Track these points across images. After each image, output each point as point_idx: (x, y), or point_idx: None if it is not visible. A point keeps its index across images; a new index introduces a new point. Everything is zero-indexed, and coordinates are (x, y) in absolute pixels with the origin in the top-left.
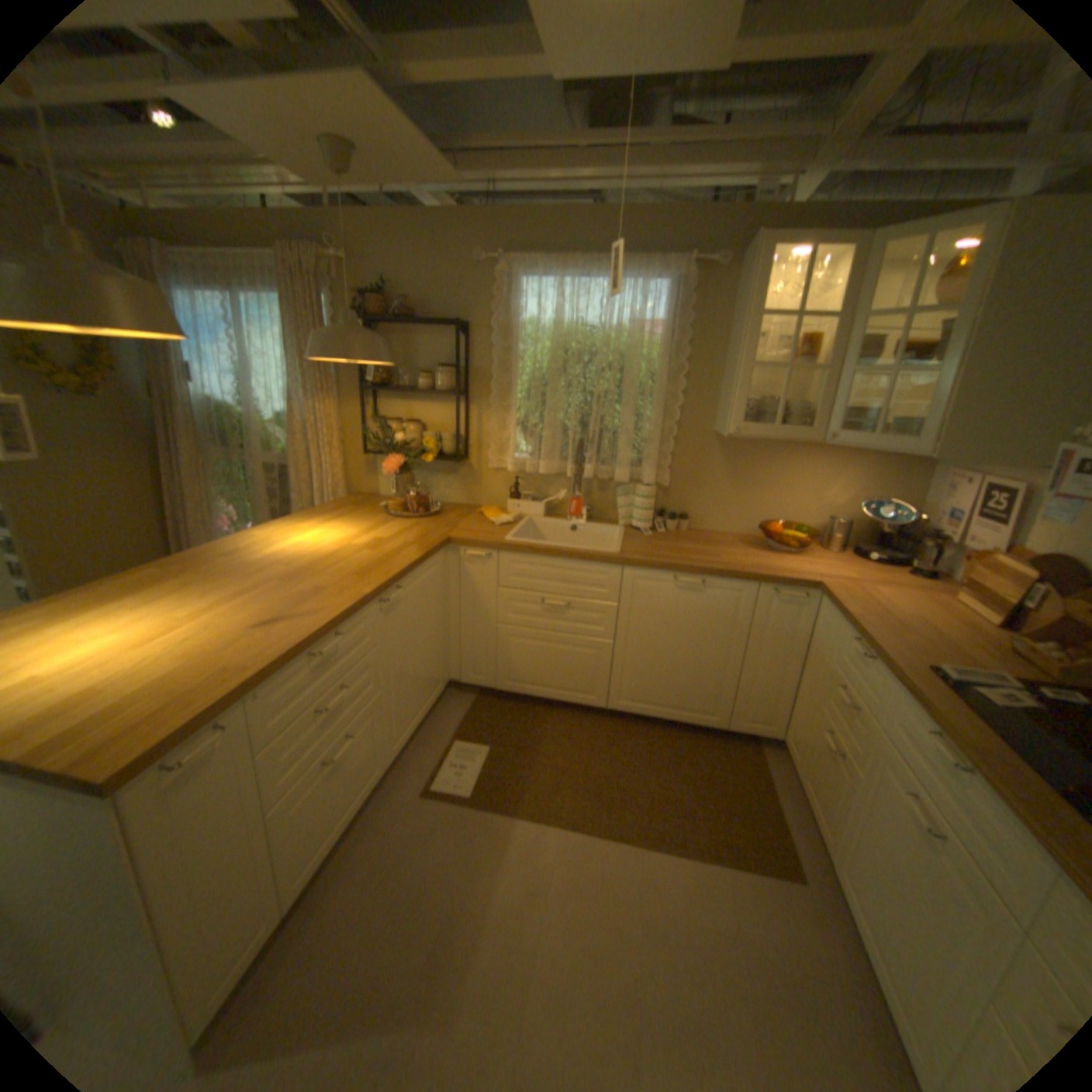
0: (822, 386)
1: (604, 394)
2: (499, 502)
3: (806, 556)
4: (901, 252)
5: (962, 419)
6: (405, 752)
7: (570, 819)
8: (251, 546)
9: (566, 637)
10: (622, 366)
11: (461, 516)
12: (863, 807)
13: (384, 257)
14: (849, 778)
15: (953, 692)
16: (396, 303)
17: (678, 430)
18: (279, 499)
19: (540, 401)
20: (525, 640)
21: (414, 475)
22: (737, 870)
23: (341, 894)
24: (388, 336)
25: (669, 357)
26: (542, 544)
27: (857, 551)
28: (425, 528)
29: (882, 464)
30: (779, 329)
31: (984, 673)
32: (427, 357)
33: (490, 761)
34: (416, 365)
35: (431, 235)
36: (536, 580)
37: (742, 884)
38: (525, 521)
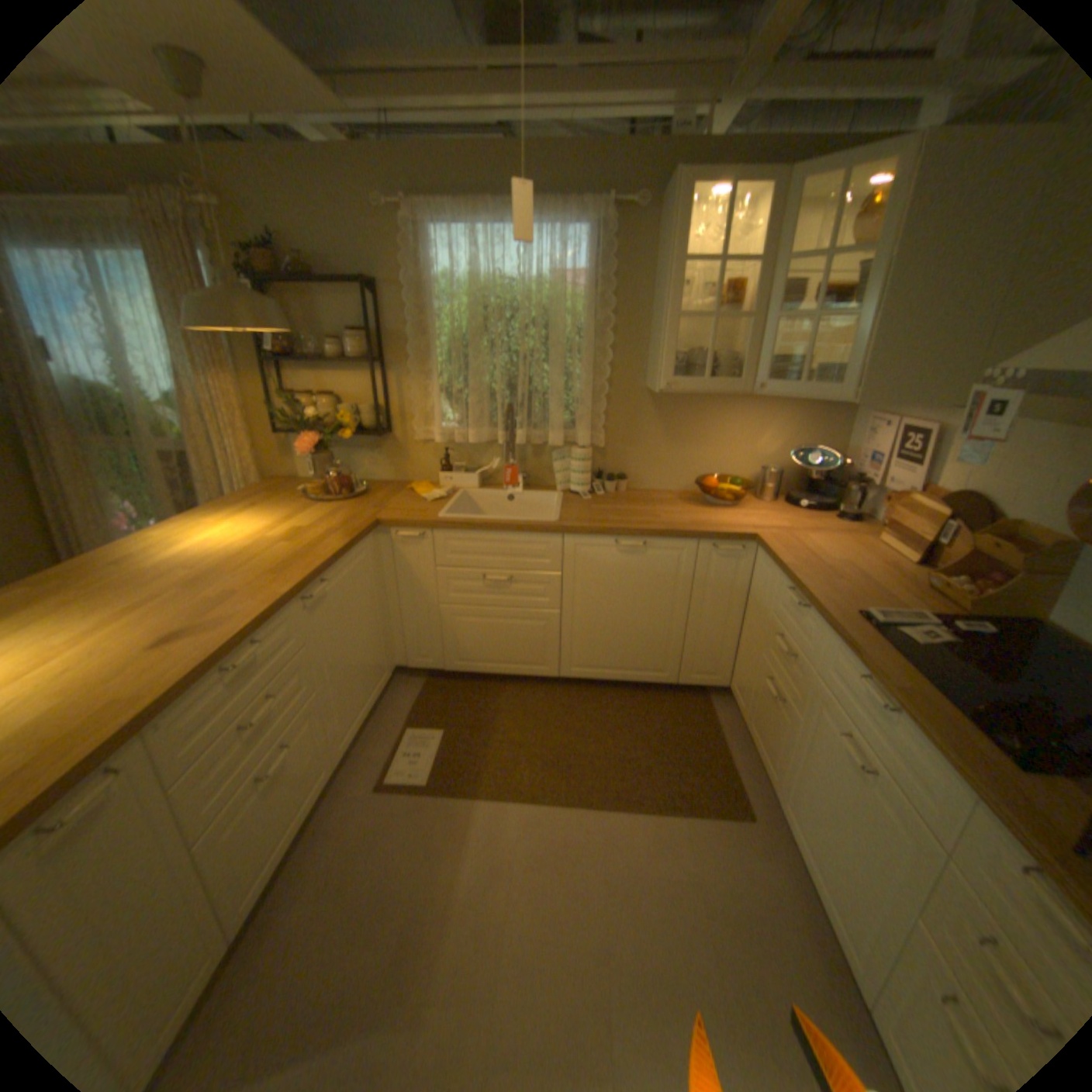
0: (748, 335)
1: (529, 353)
2: (430, 475)
3: (741, 509)
4: (818, 190)
5: (880, 363)
6: (353, 748)
7: (530, 792)
8: (146, 550)
9: (512, 612)
10: (546, 322)
11: (389, 494)
12: (803, 747)
13: (266, 203)
14: (789, 721)
15: (880, 634)
16: (287, 259)
17: (610, 388)
18: (182, 490)
19: (463, 364)
20: (470, 619)
21: (333, 453)
22: (691, 818)
23: (295, 907)
24: (284, 298)
25: (594, 310)
26: (477, 519)
27: (788, 499)
28: (349, 511)
29: (807, 412)
30: (703, 276)
31: (906, 612)
32: (331, 320)
33: (444, 745)
34: (320, 330)
35: (319, 177)
36: (475, 556)
37: (697, 830)
38: (459, 495)
